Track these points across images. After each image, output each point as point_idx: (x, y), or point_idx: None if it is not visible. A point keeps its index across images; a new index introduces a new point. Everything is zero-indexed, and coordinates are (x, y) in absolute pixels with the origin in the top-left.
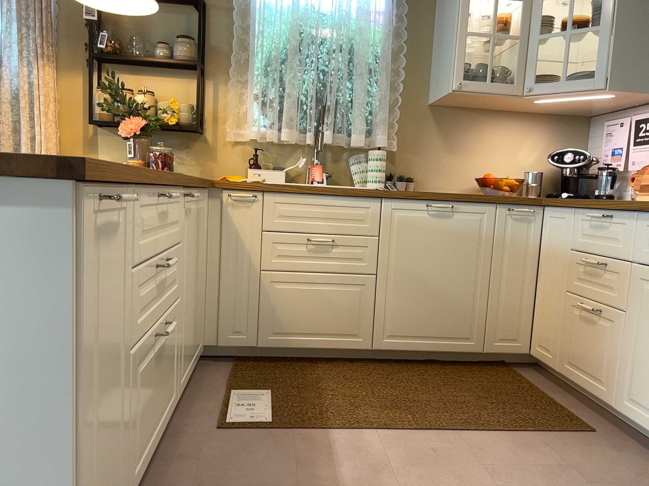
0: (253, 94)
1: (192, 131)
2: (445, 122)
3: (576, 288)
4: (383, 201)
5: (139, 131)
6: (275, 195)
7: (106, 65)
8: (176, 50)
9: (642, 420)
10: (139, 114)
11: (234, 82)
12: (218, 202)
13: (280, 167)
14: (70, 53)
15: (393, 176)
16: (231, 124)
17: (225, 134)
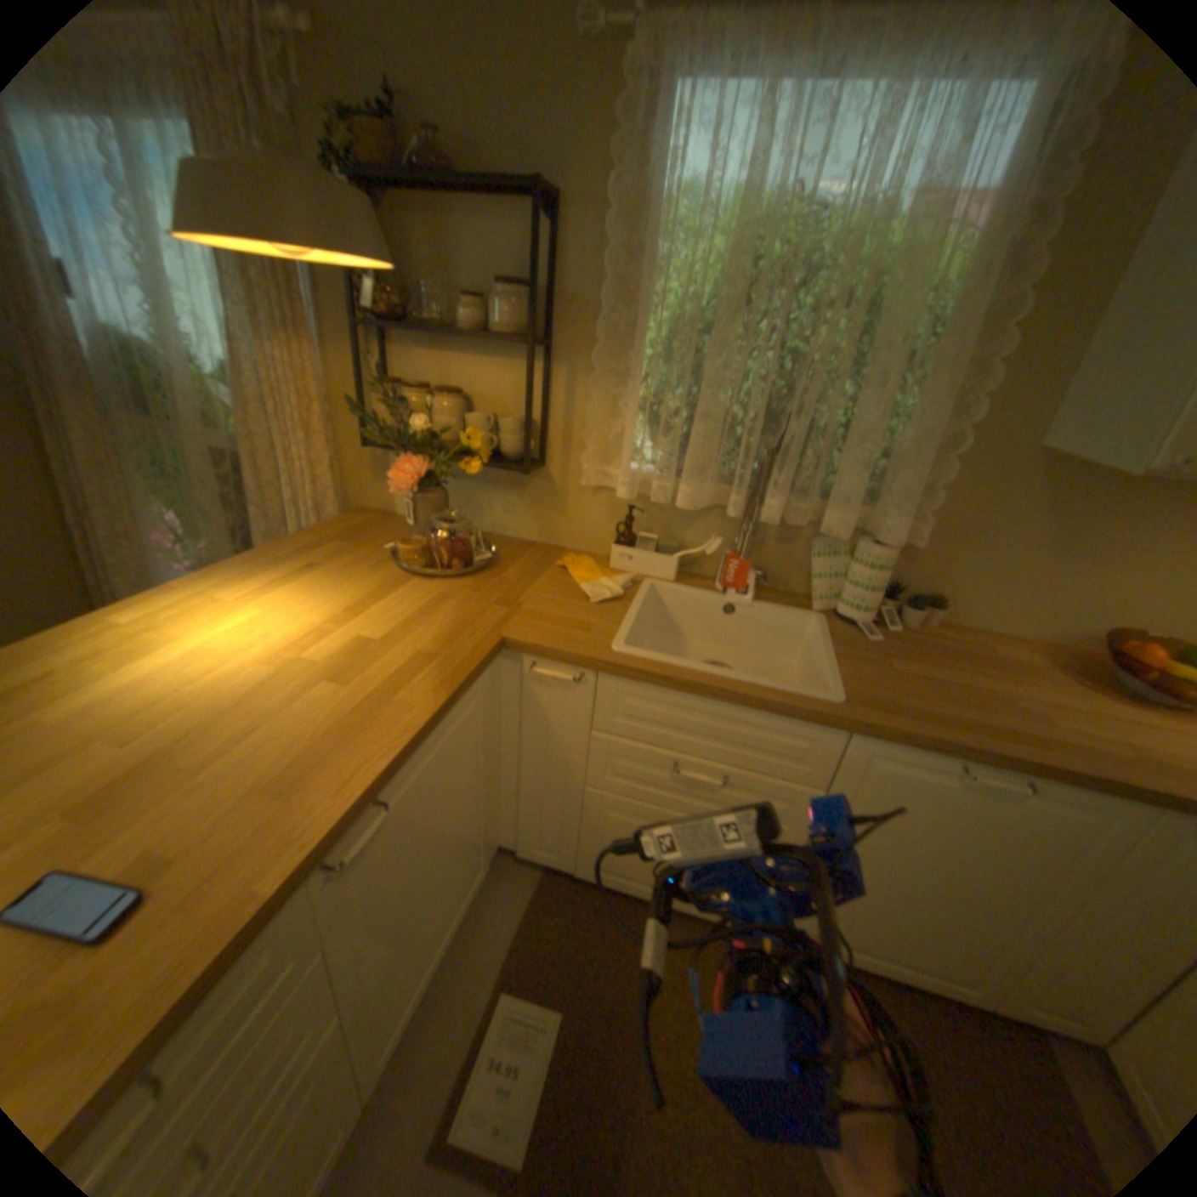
0: (635, 402)
1: (527, 461)
2: (1073, 492)
3: None
4: (854, 739)
5: (420, 483)
6: (623, 683)
7: (387, 330)
8: (491, 309)
9: None
10: (417, 450)
11: (601, 374)
12: (520, 669)
13: (671, 549)
14: (332, 305)
15: (901, 592)
16: (590, 457)
17: (582, 471)
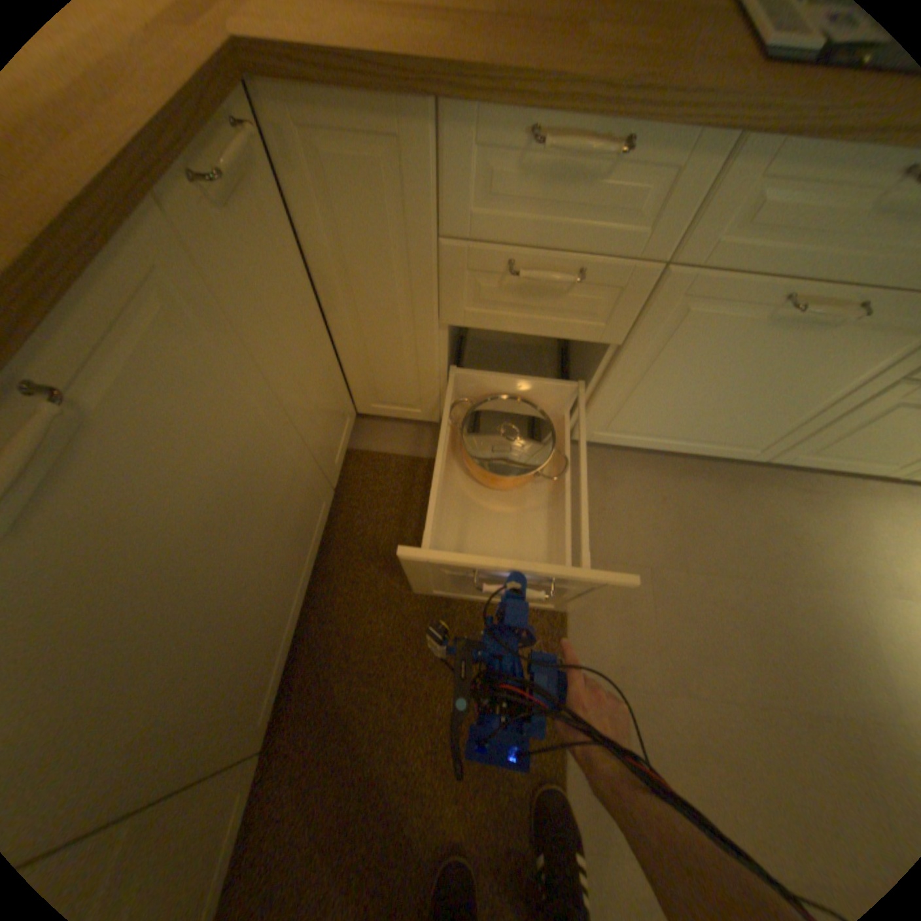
0: None
1: None
2: None
3: (472, 317)
4: None
5: None
6: None
7: None
8: None
9: (620, 439)
10: None
11: None
12: None
13: None
14: None
15: None
16: None
17: None
